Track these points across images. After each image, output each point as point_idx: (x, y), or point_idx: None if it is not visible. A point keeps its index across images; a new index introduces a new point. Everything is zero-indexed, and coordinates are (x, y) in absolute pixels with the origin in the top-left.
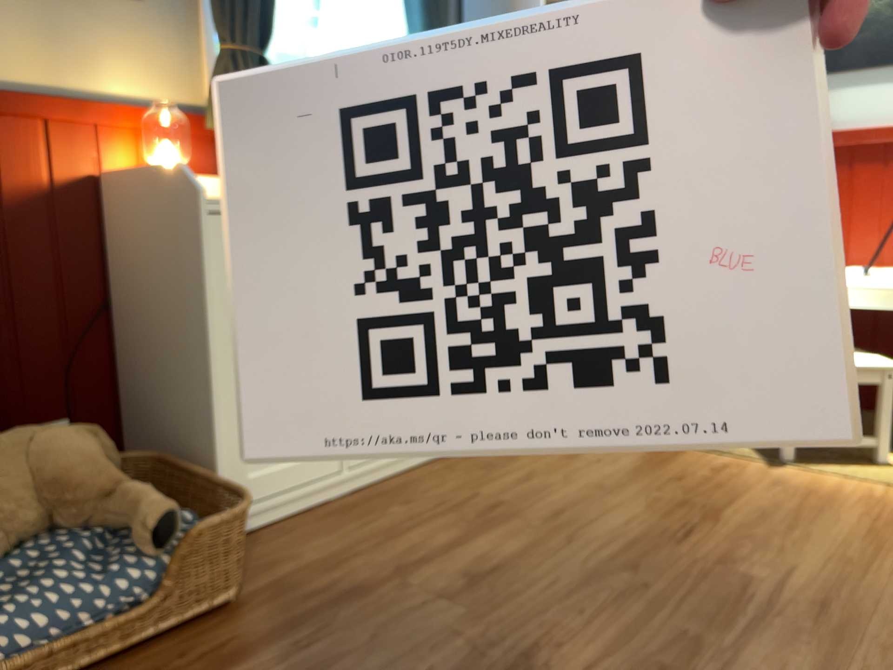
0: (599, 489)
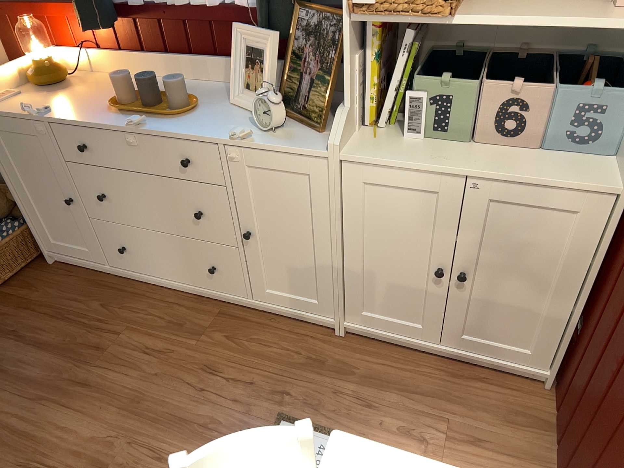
0: (133, 401)
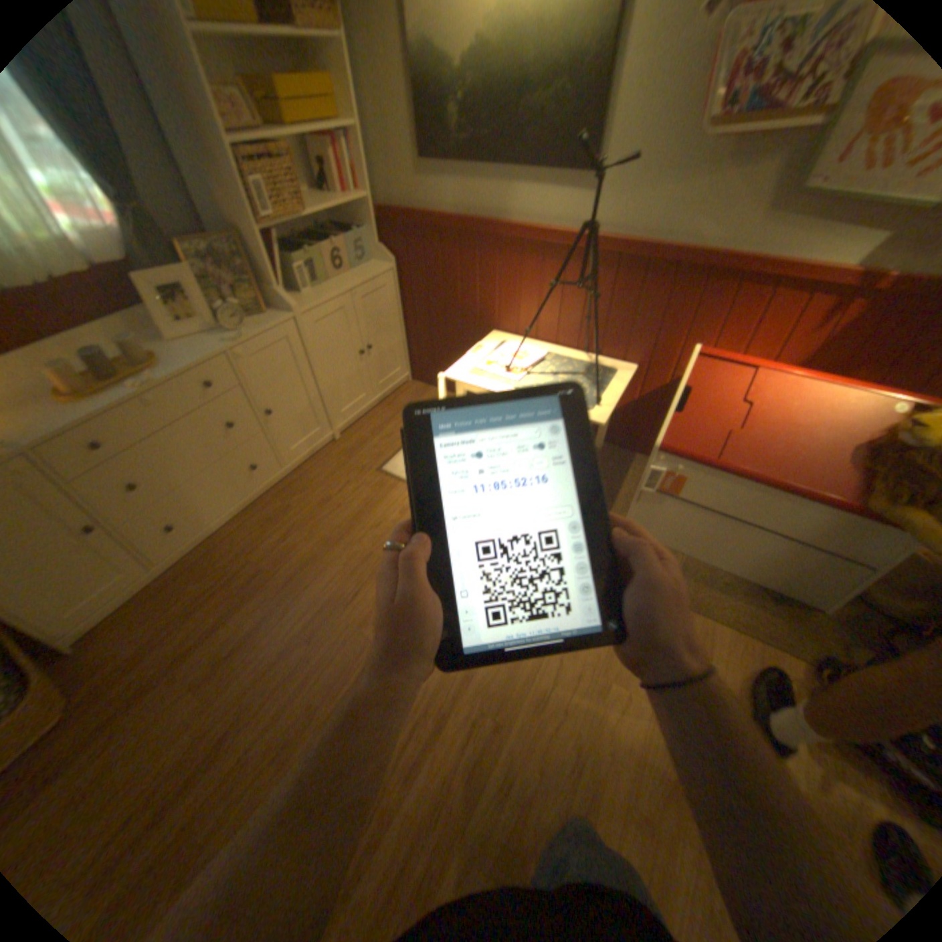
0: (325, 545)
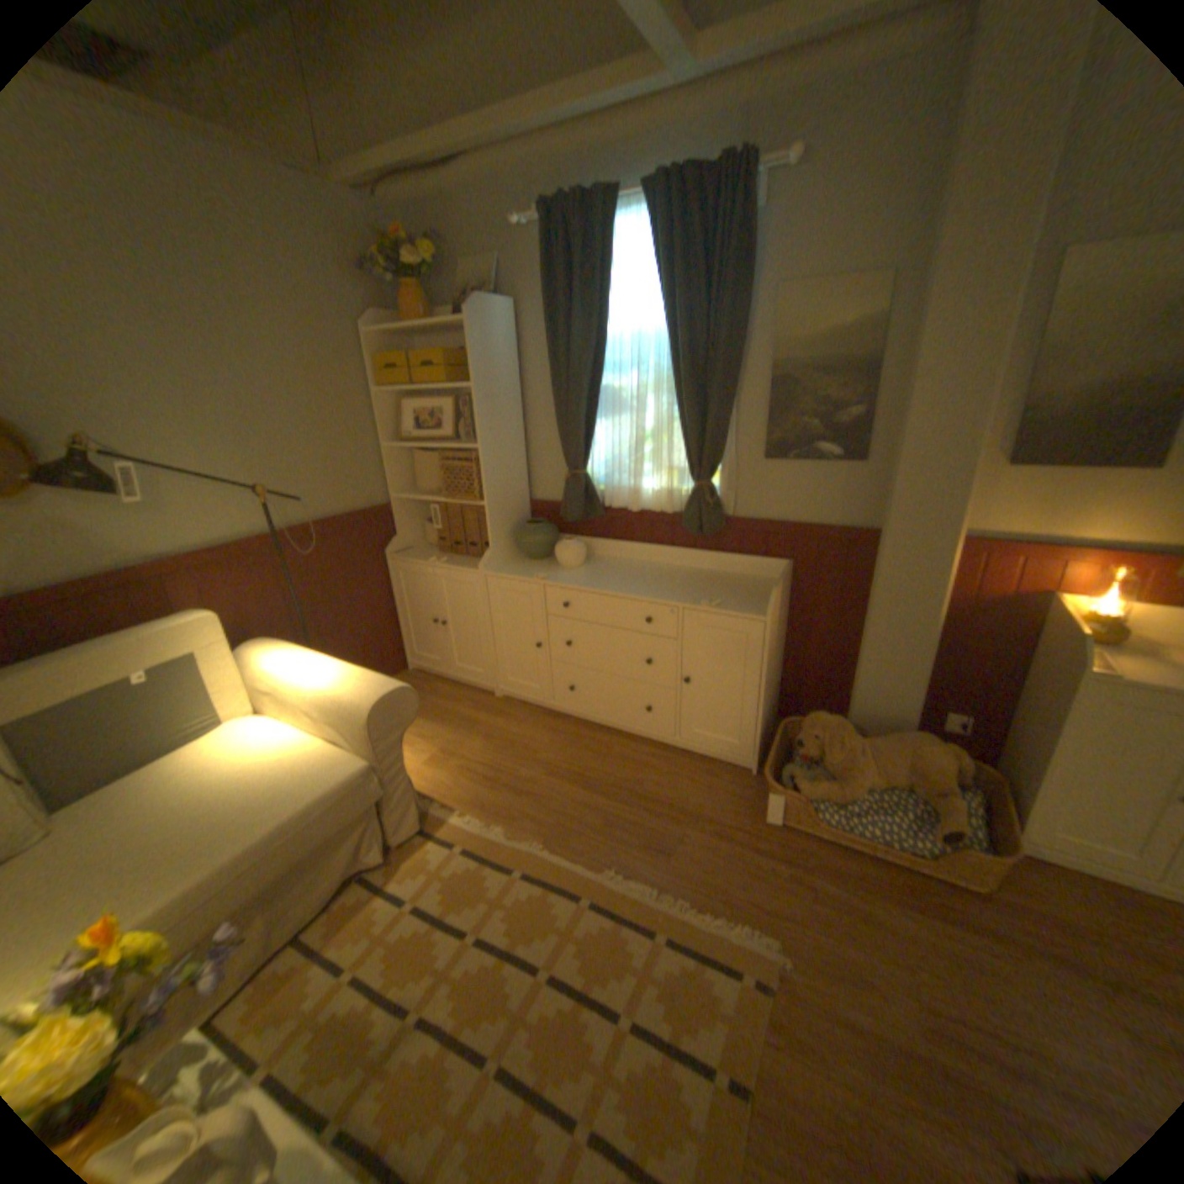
0: None
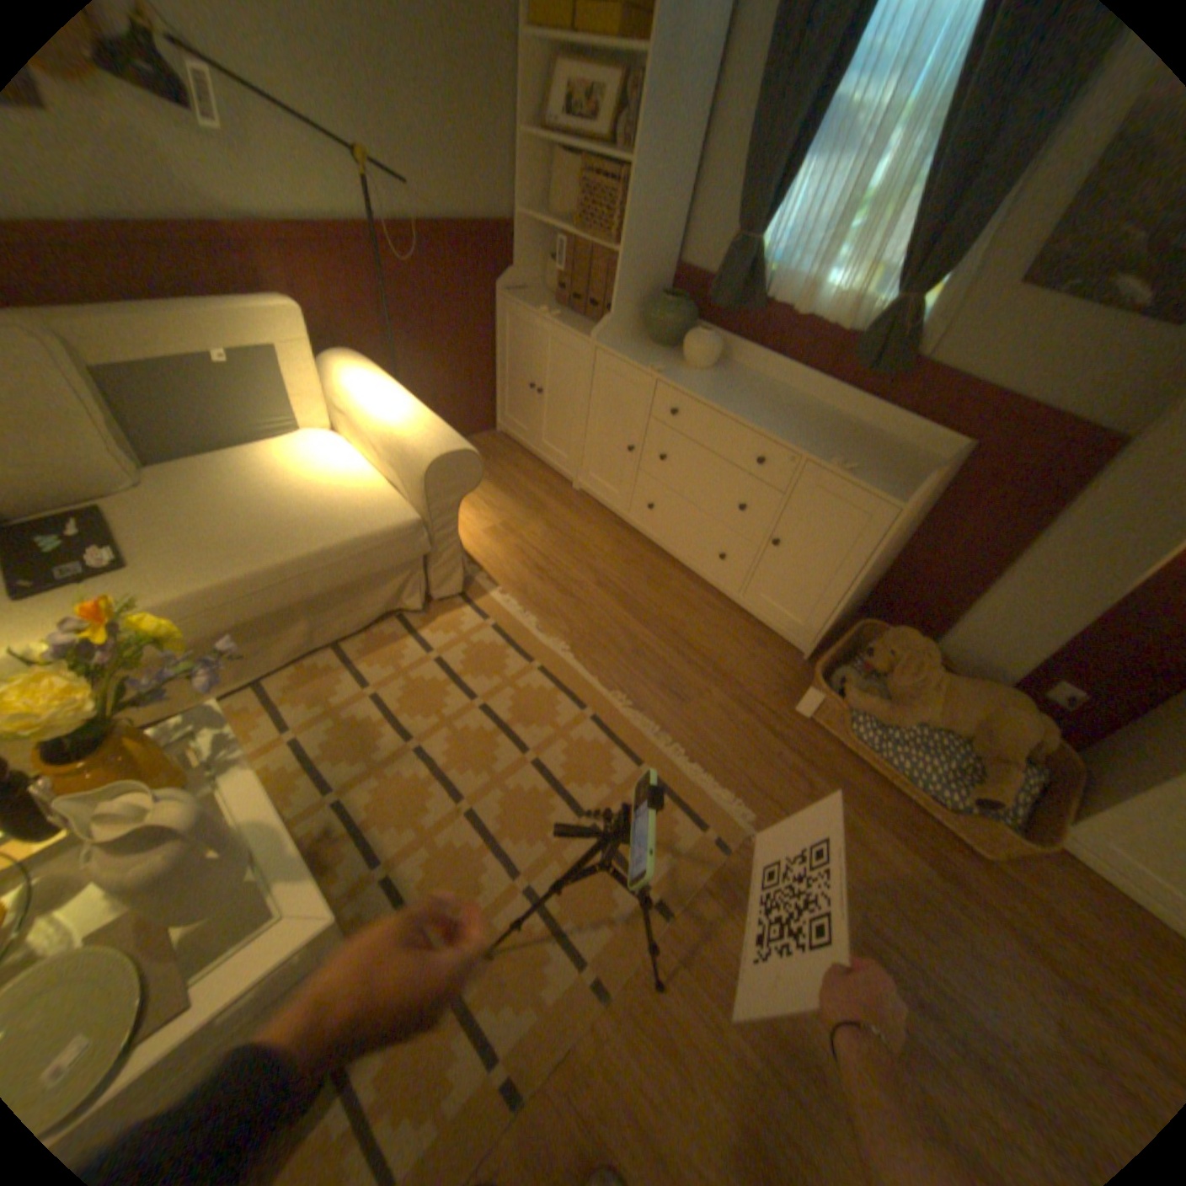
0: None
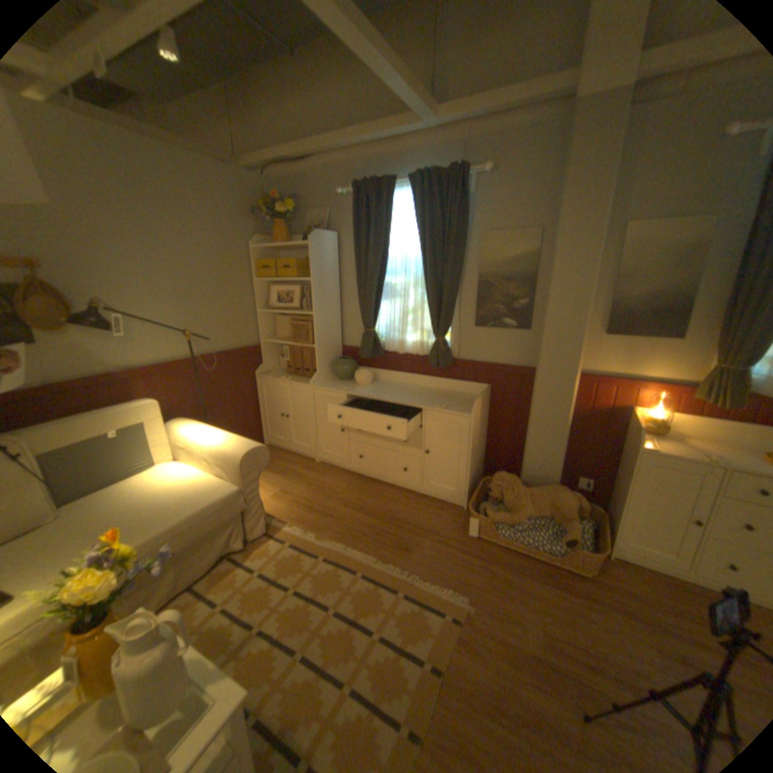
0: None
